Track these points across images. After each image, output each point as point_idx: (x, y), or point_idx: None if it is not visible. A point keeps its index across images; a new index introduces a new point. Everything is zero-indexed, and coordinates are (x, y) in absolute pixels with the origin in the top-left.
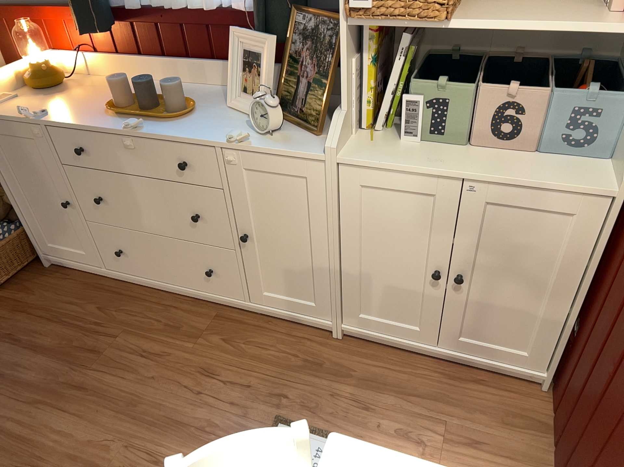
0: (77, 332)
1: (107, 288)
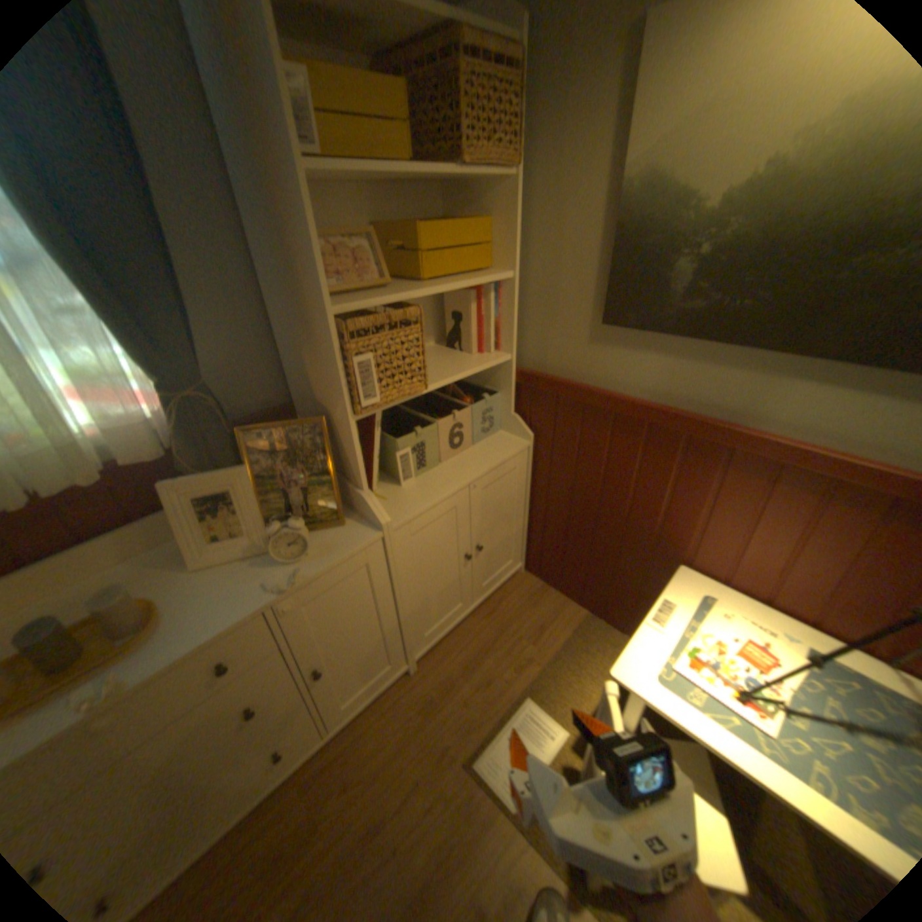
0: None
1: None
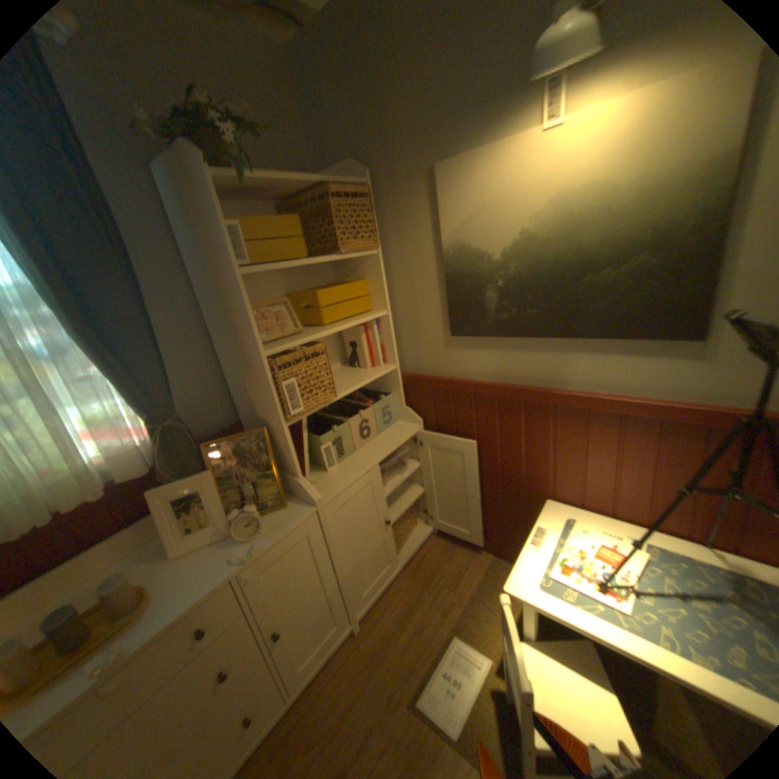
0: None
1: None
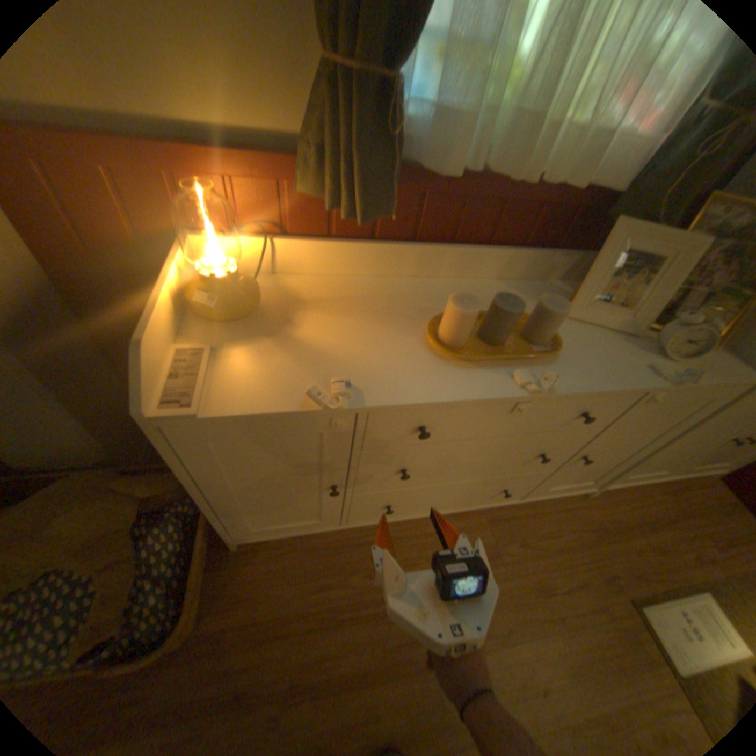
0: (375, 634)
1: (345, 547)
